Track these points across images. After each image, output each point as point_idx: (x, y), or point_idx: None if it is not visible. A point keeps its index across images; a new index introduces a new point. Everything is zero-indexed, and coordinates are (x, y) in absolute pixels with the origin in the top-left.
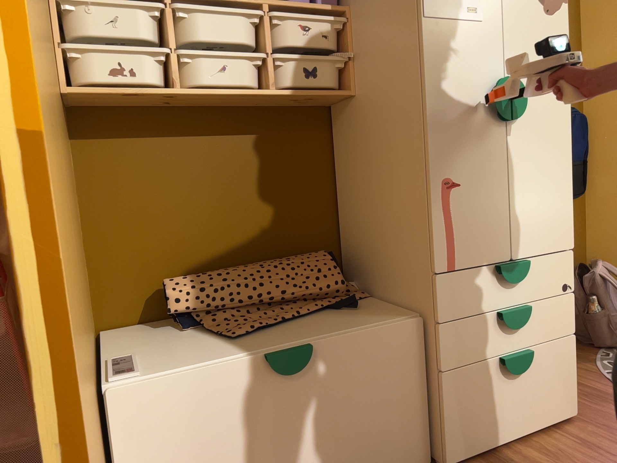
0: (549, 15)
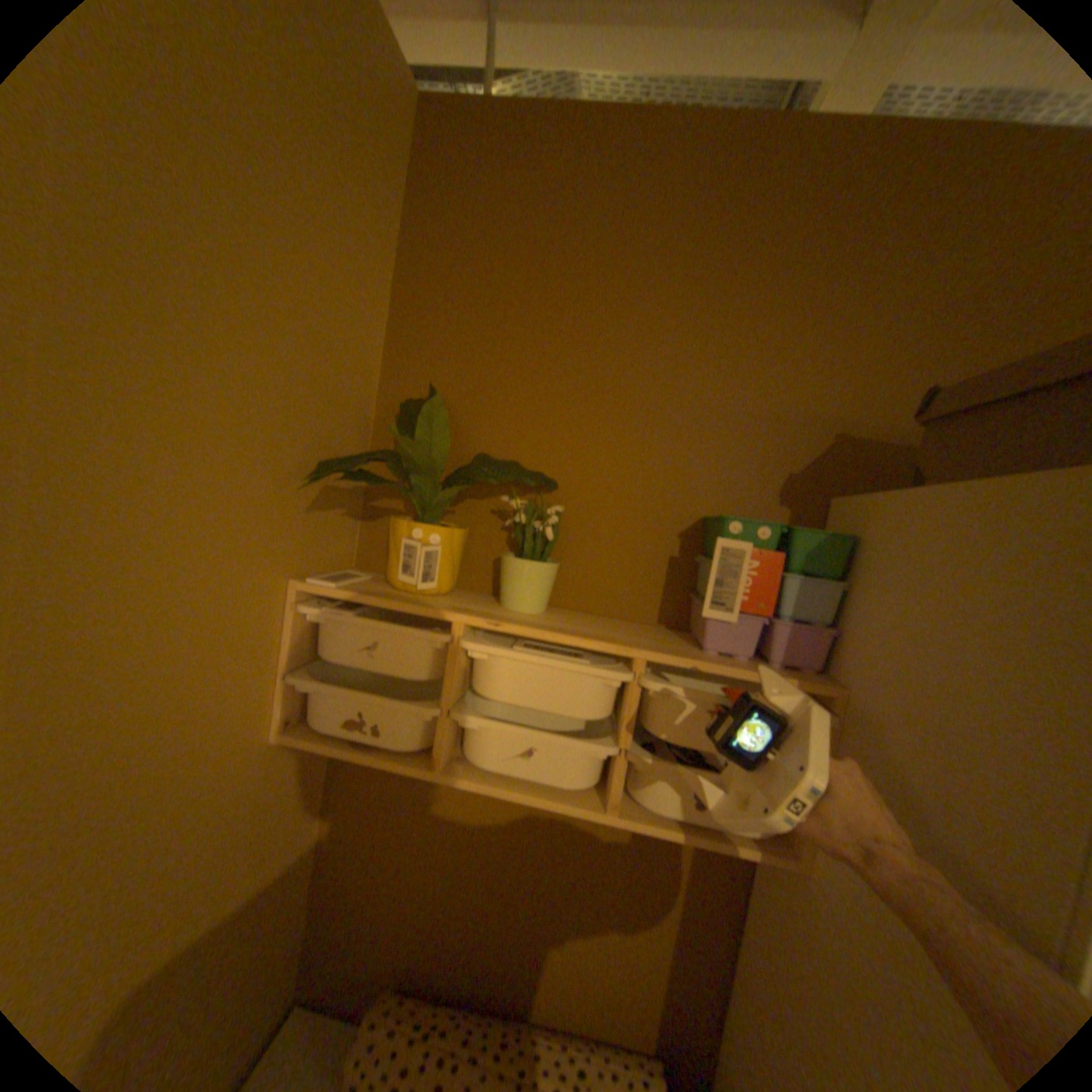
0: None
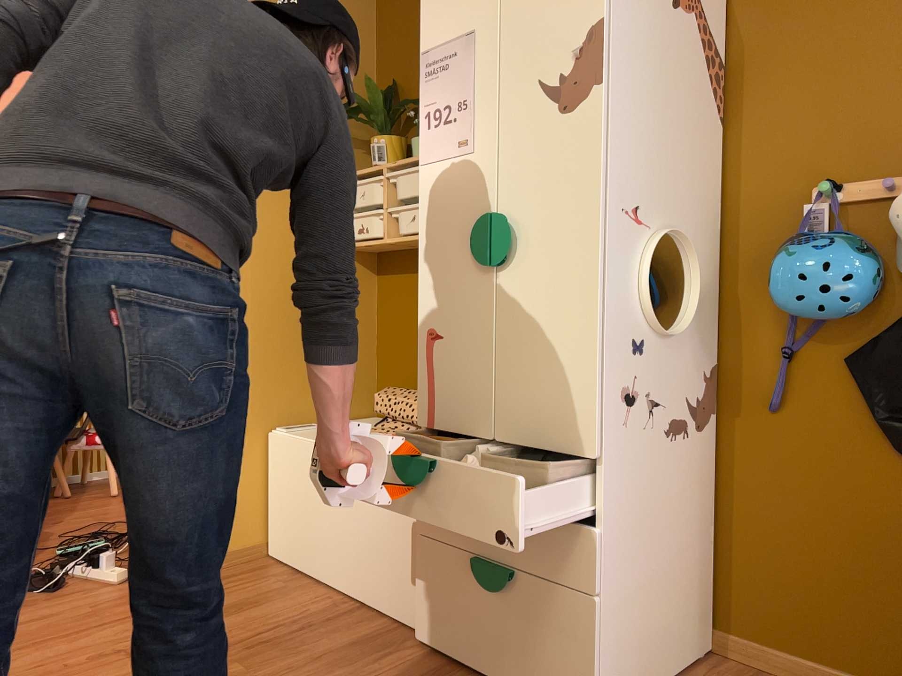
0: (567, 112)
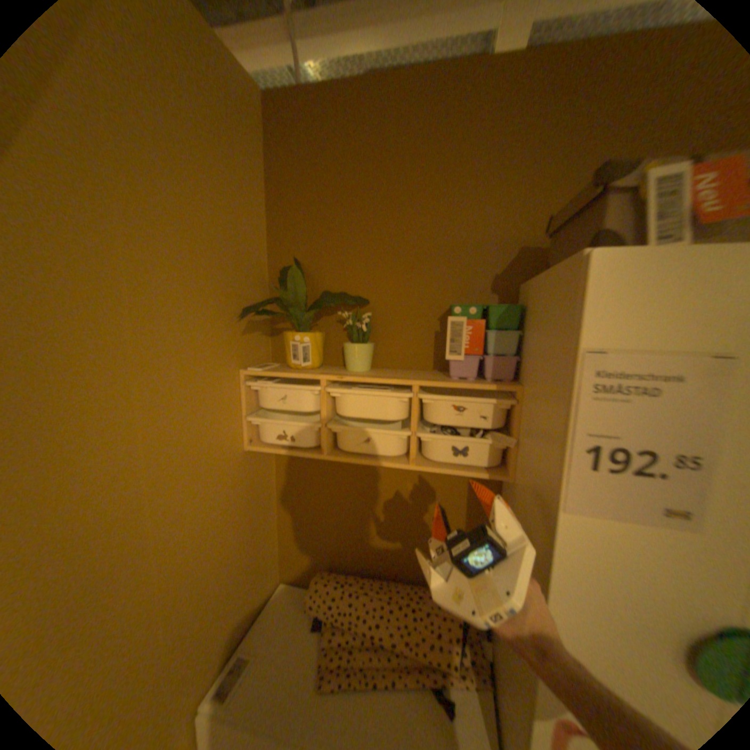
0: None
